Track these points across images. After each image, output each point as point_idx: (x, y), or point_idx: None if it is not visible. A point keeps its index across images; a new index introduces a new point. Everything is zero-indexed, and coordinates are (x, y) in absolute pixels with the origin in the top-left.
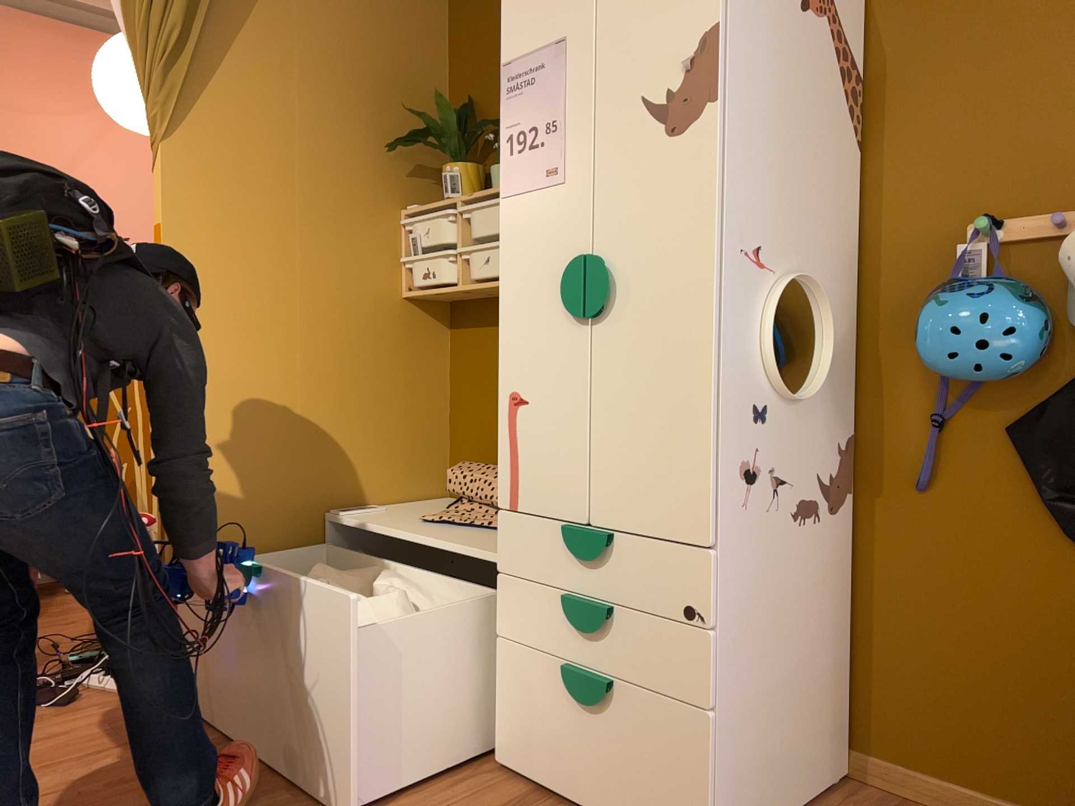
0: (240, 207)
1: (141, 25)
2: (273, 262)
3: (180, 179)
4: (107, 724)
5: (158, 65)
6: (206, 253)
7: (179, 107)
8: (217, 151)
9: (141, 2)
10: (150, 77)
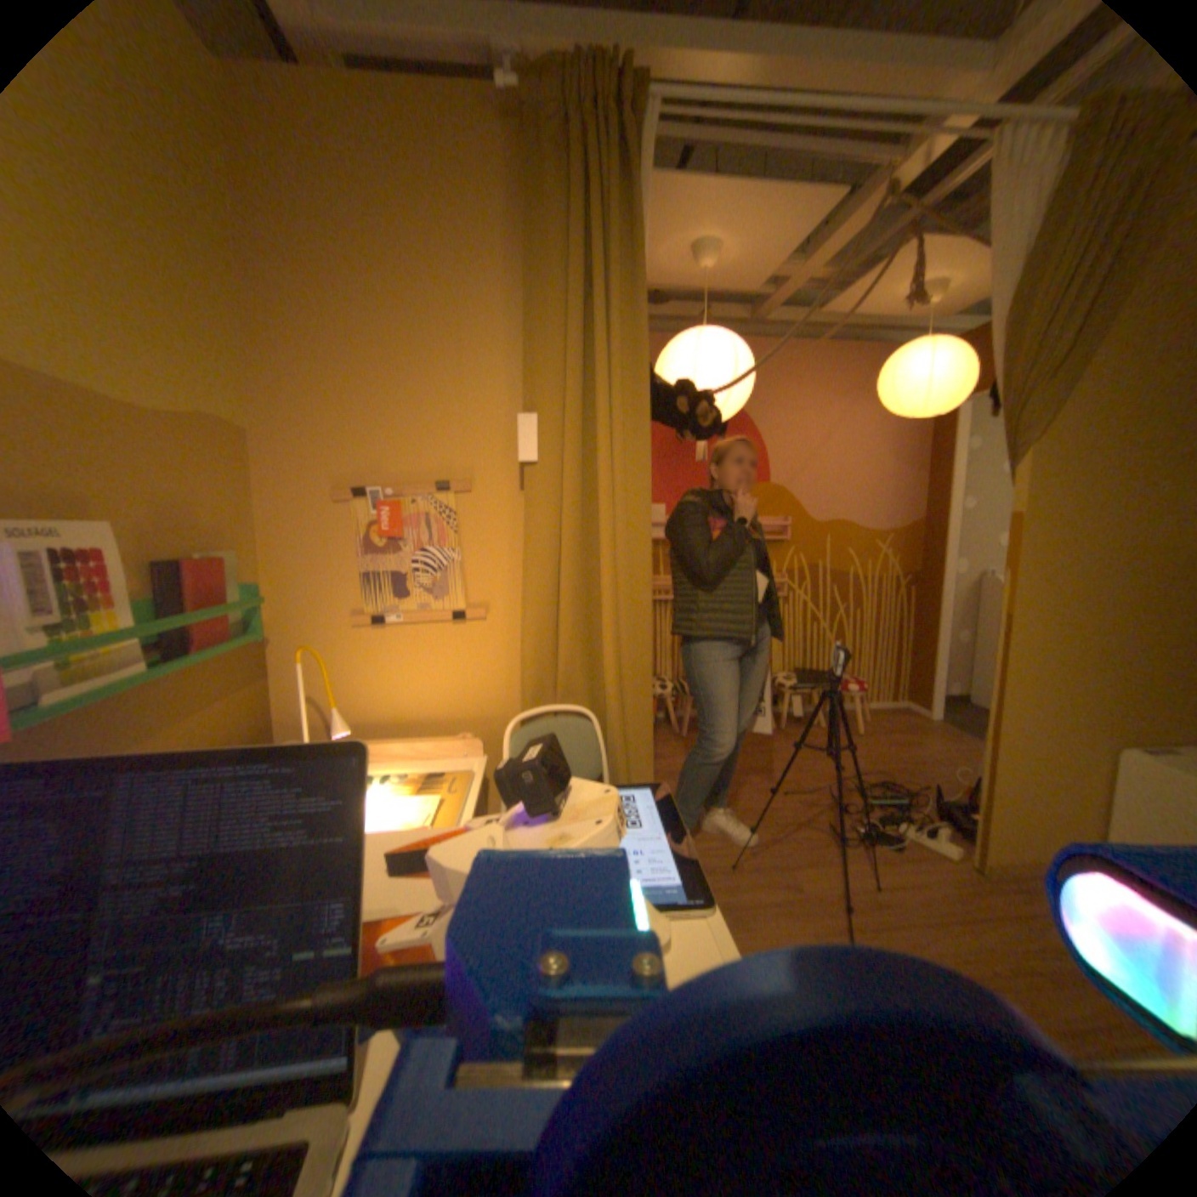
0: (1087, 487)
1: (1029, 344)
2: (1108, 531)
3: (1042, 471)
4: (953, 886)
5: (1039, 376)
6: (1054, 531)
7: (1050, 409)
8: (1074, 441)
9: (1035, 324)
10: (1027, 387)
